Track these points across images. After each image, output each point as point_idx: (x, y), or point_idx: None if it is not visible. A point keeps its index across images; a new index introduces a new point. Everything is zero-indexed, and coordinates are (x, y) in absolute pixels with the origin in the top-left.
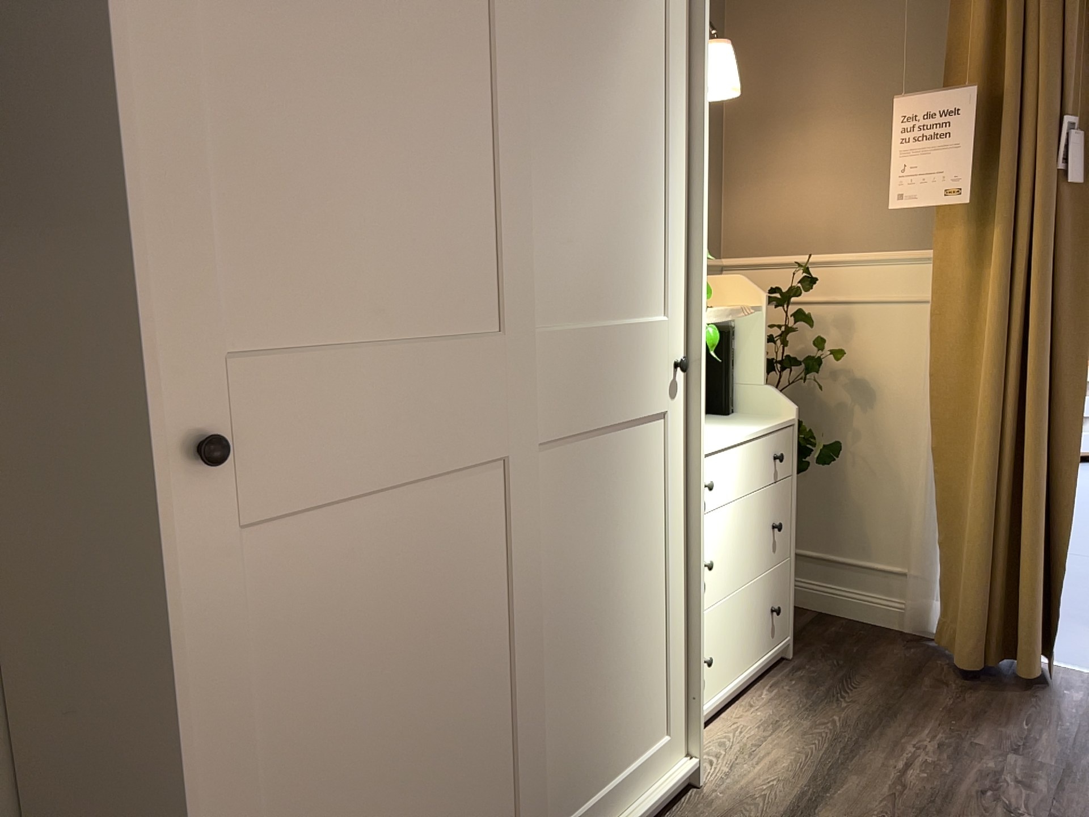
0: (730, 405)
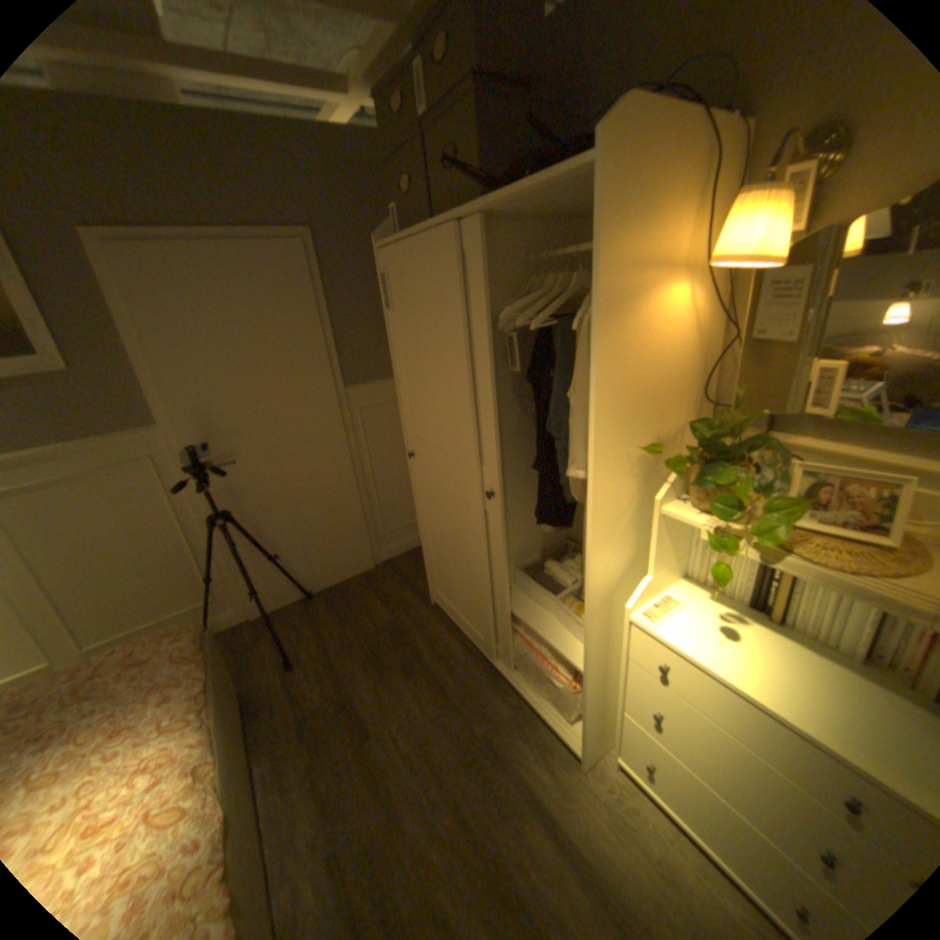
0: None
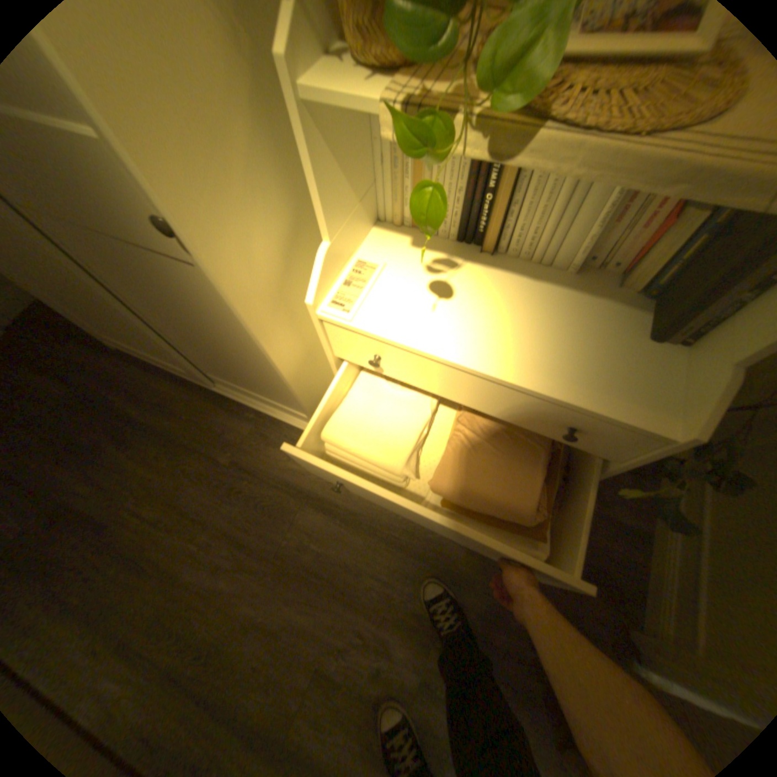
0: (694, 337)
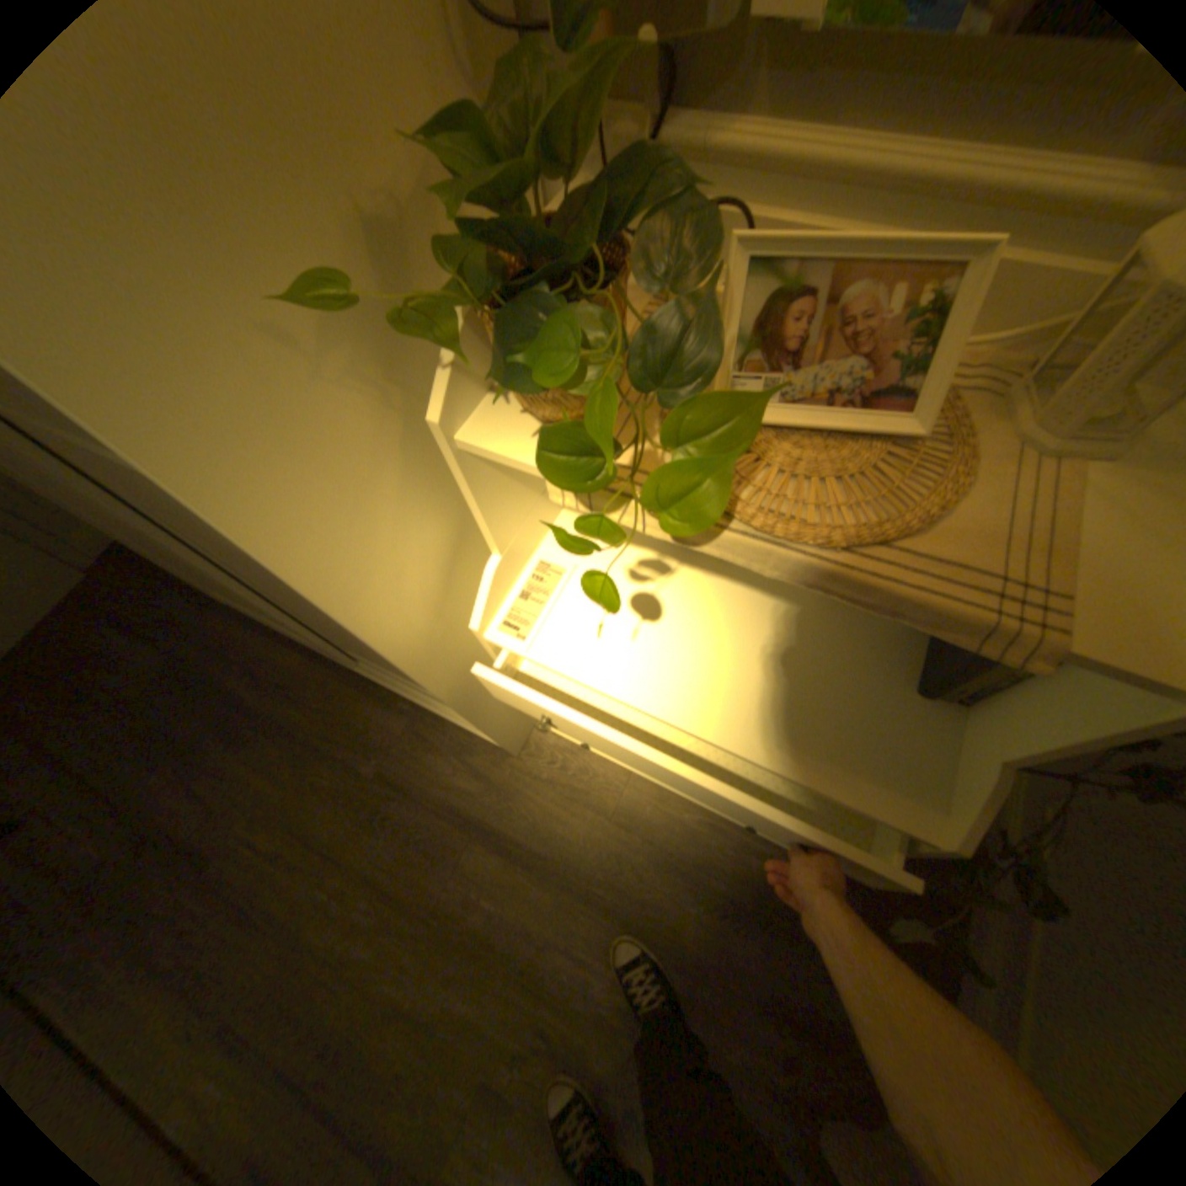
0: (972, 699)
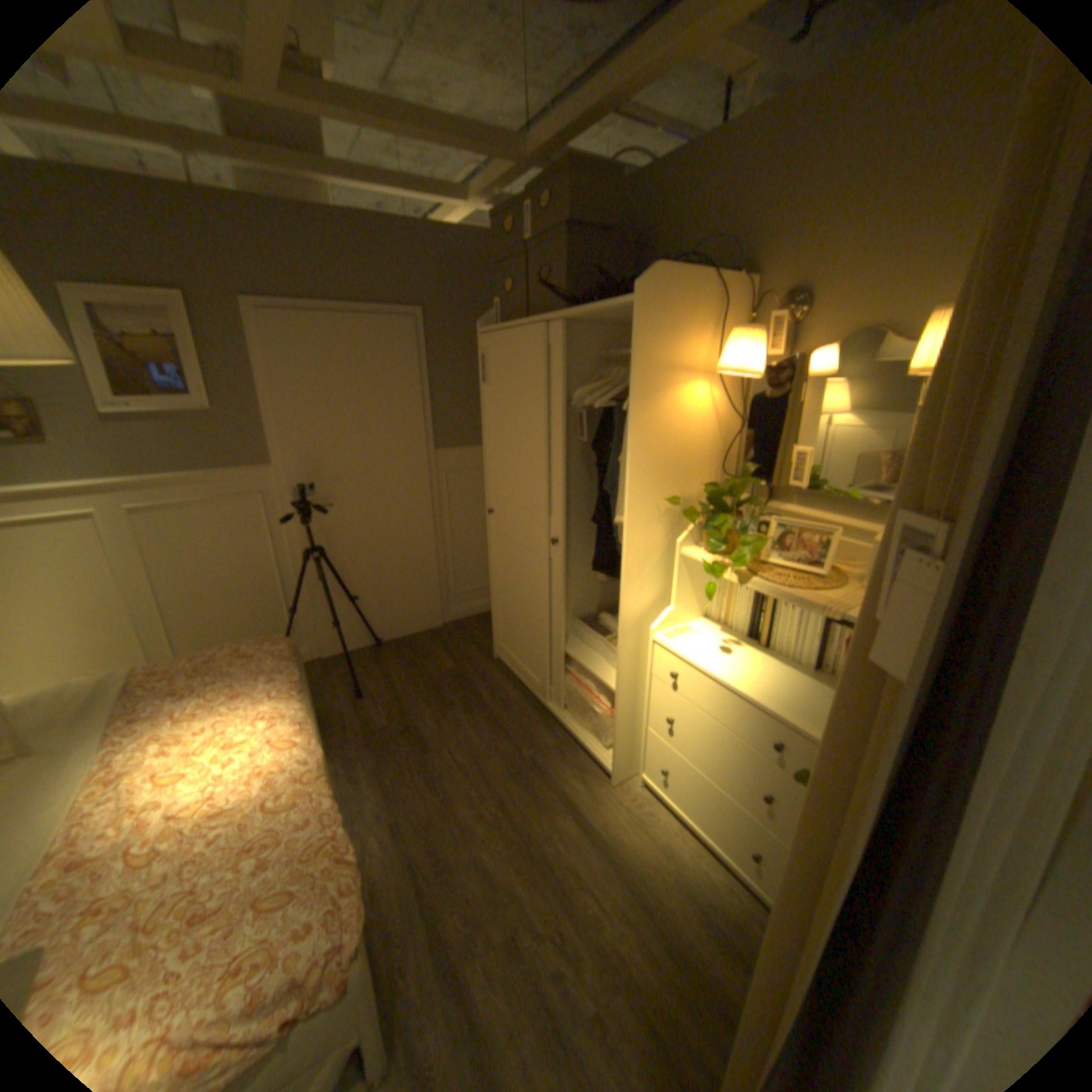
0: None
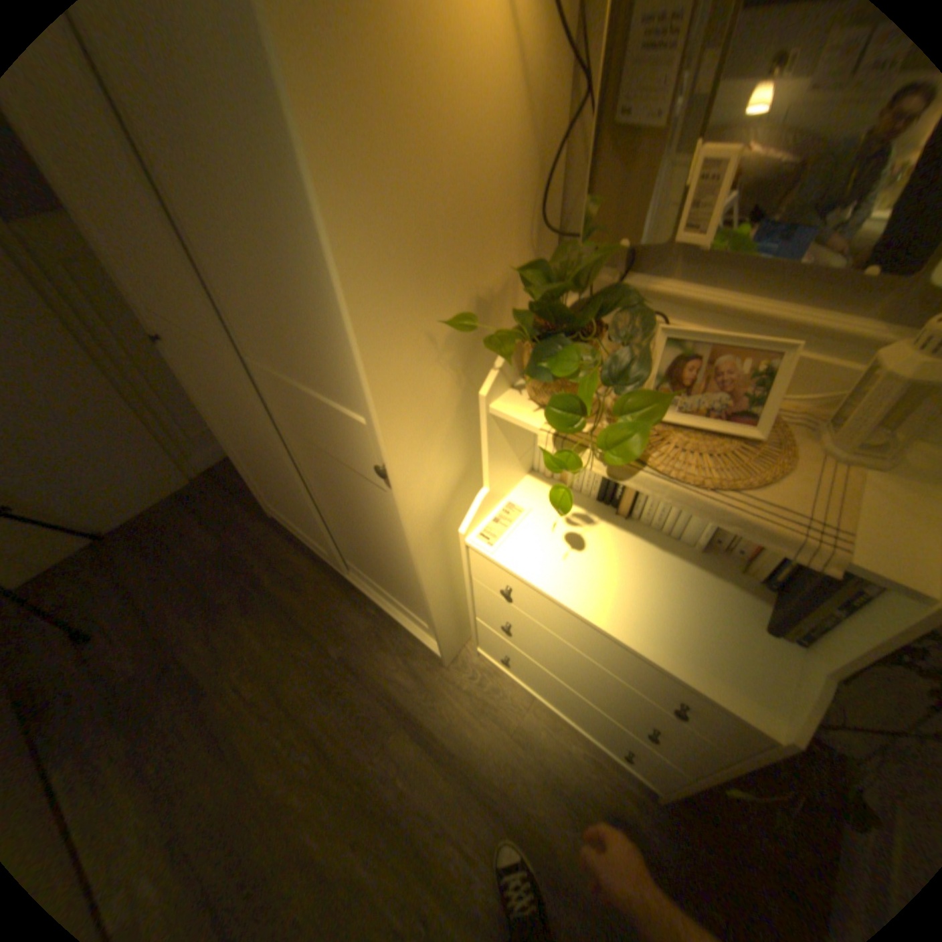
0: (807, 640)
